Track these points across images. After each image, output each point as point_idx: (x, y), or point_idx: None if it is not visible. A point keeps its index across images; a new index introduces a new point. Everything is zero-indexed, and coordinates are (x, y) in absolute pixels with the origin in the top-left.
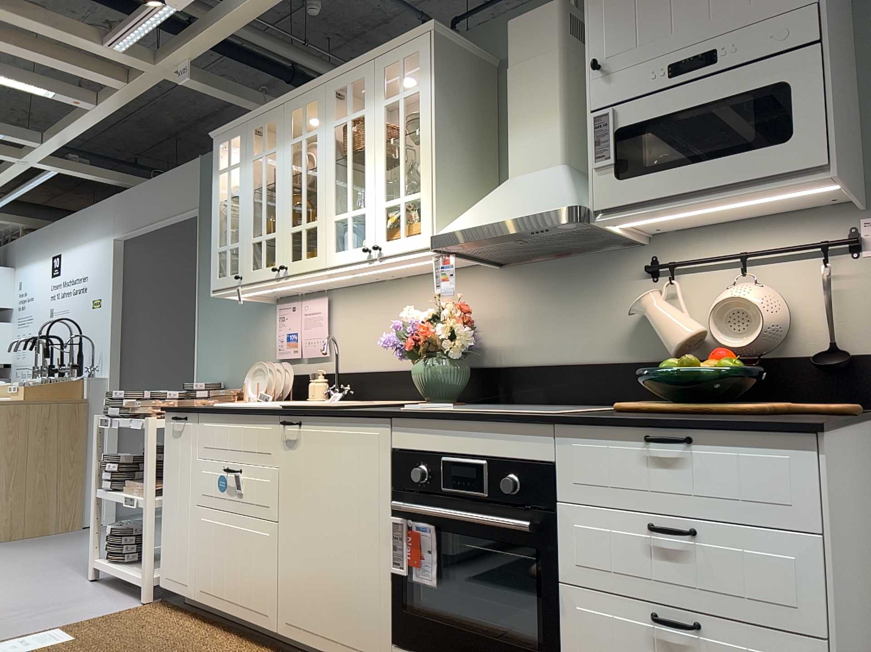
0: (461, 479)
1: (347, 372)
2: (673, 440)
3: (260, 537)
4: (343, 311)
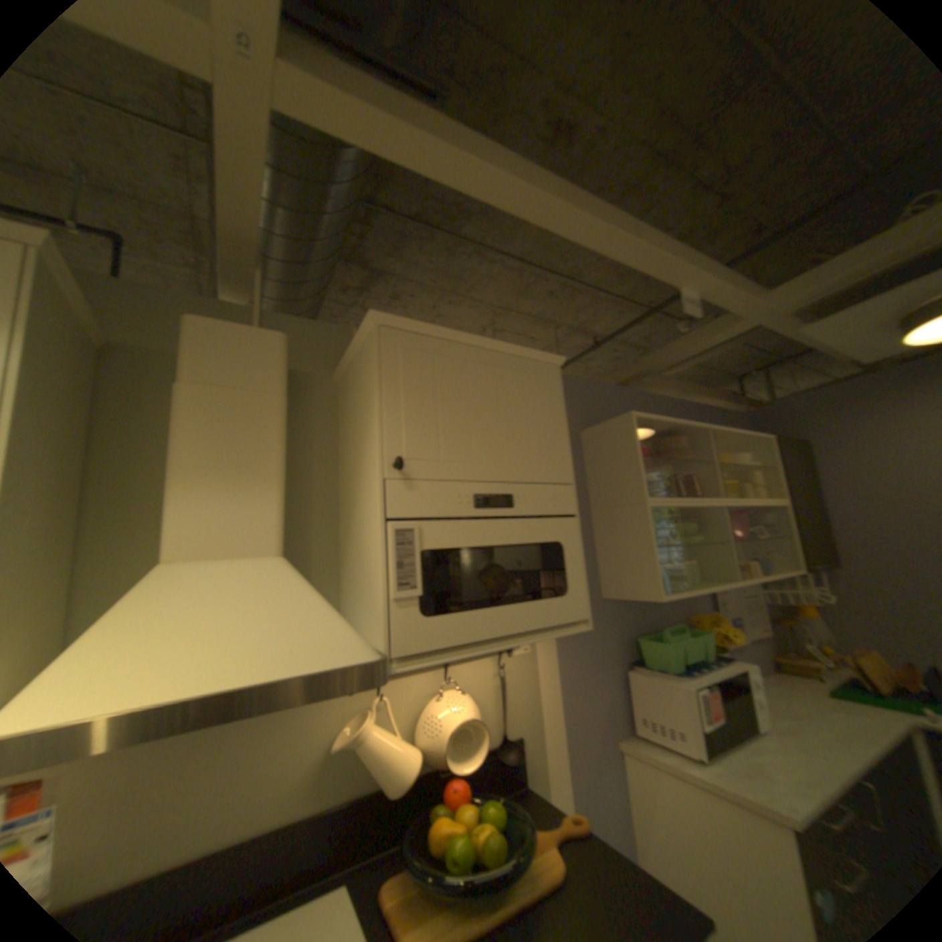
0: None
1: None
2: None
3: None
4: None
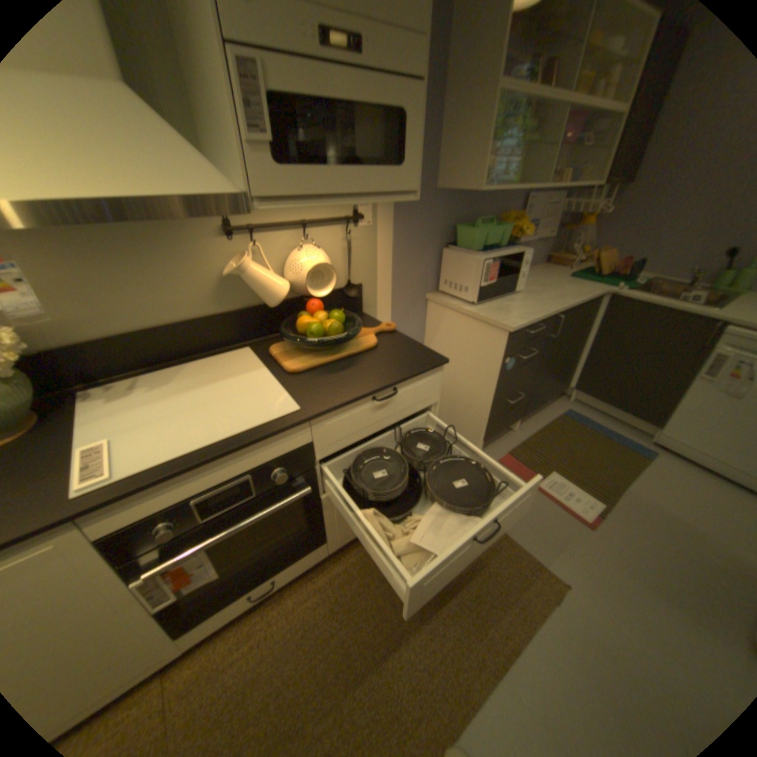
0: (219, 499)
1: None
2: (393, 394)
3: None
4: None
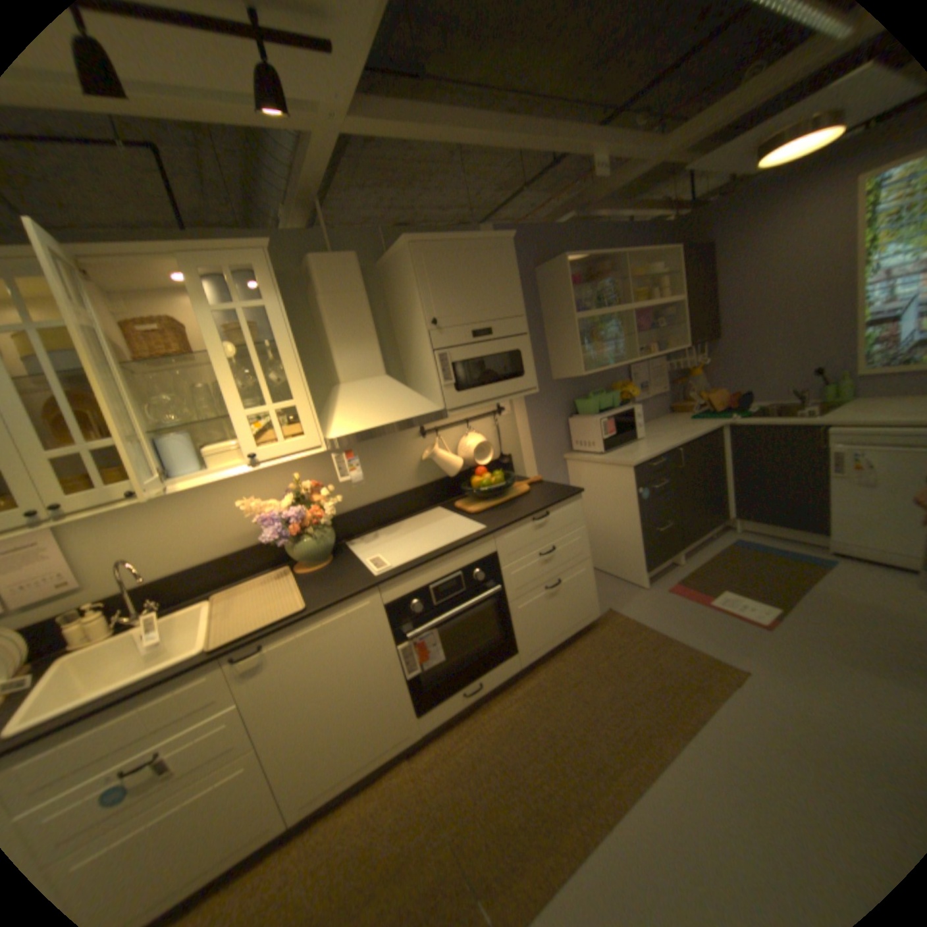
0: (445, 590)
1: (129, 591)
2: (546, 516)
3: (230, 783)
4: (89, 530)
